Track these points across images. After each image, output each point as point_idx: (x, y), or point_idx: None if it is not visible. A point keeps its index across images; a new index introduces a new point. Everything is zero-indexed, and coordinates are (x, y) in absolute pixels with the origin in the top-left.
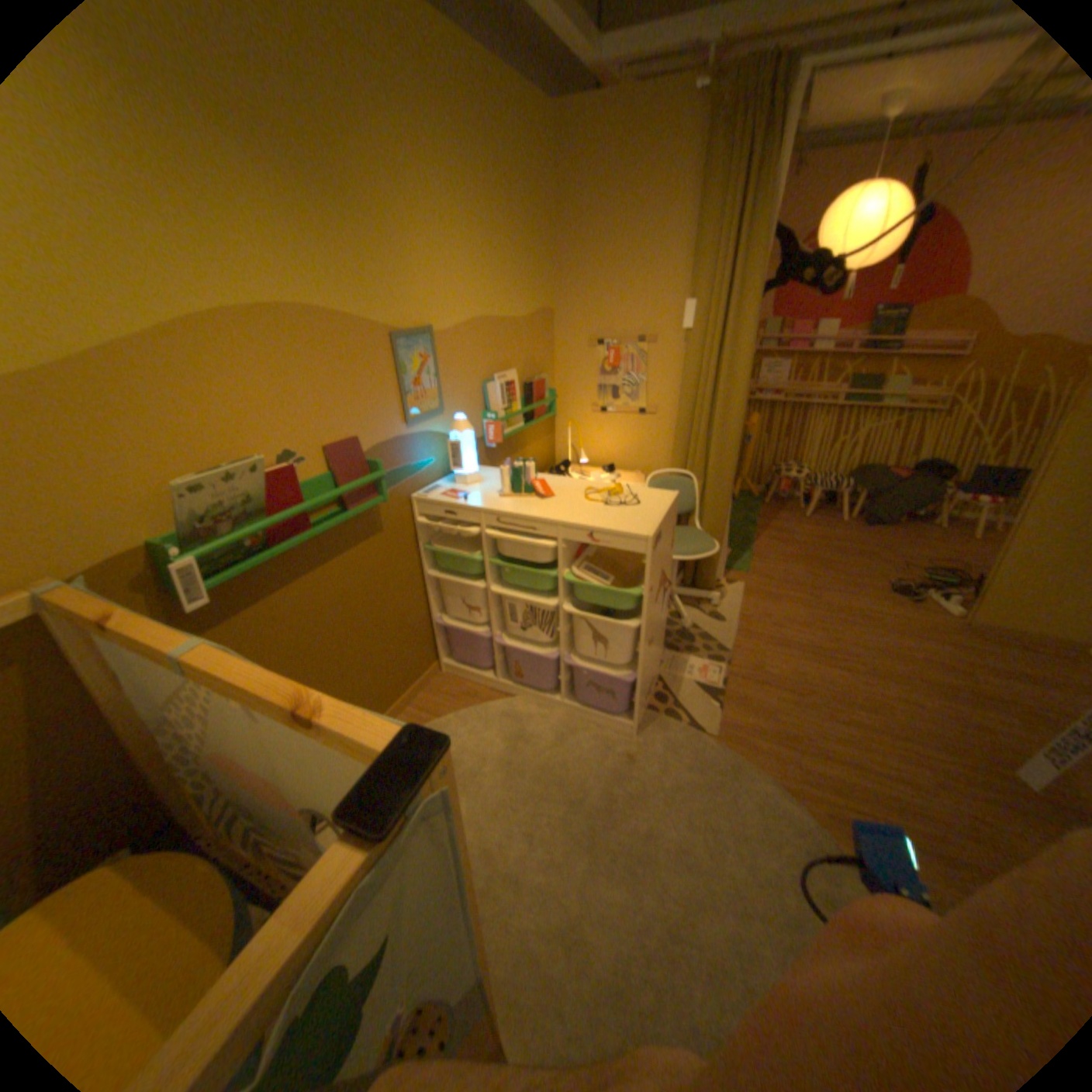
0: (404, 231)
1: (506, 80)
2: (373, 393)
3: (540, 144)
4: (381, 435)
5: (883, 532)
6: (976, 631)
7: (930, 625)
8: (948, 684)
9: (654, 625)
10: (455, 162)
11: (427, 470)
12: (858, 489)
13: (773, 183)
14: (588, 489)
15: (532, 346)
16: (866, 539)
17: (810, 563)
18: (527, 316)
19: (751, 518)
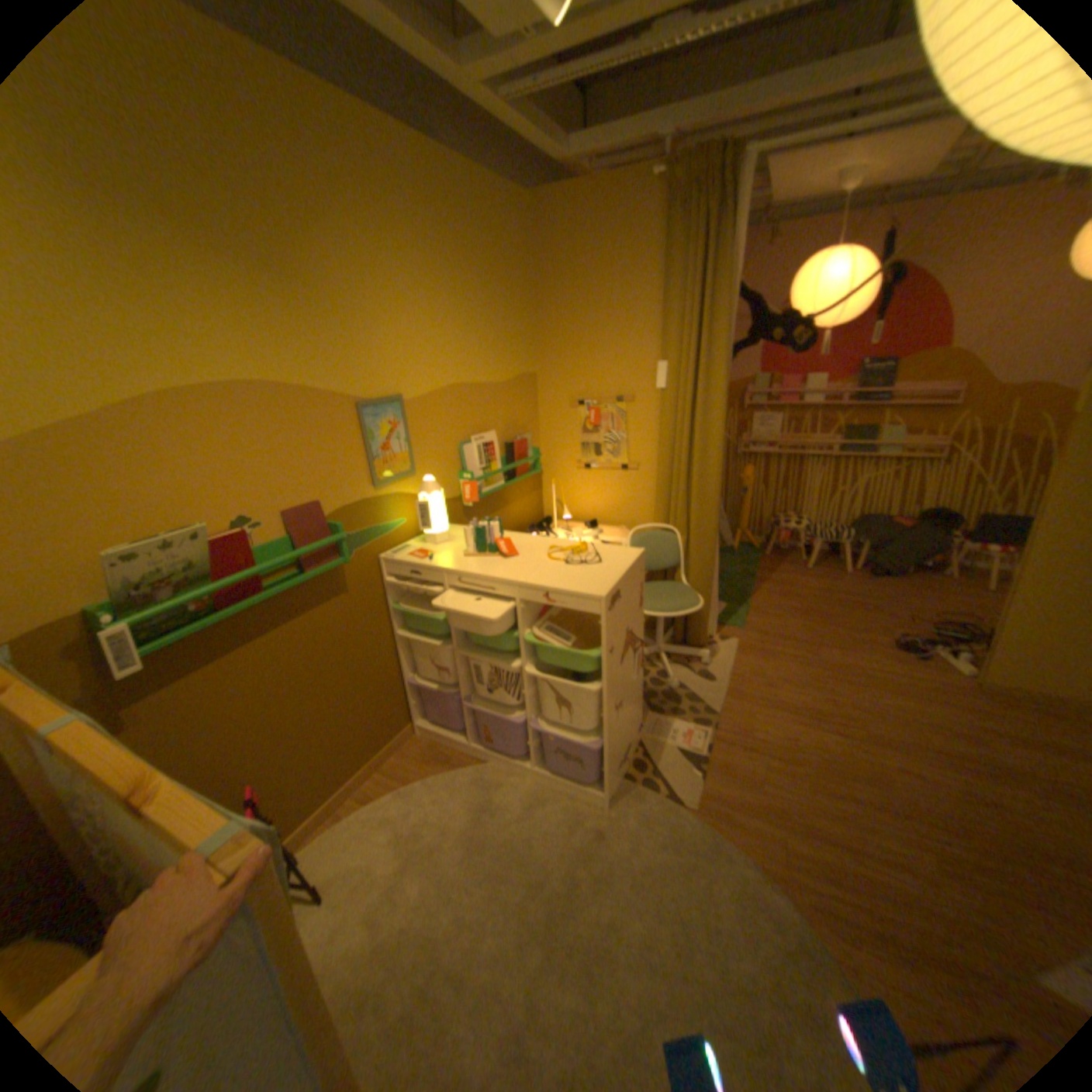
0: (369, 310)
1: (475, 176)
2: (335, 458)
3: (513, 228)
4: (344, 498)
5: (888, 584)
6: (987, 692)
7: (936, 684)
8: (954, 752)
9: (619, 687)
10: (423, 248)
11: (396, 530)
12: (861, 538)
13: (729, 253)
14: (552, 546)
15: (512, 408)
16: (870, 591)
17: (808, 617)
18: (505, 381)
19: (749, 570)
